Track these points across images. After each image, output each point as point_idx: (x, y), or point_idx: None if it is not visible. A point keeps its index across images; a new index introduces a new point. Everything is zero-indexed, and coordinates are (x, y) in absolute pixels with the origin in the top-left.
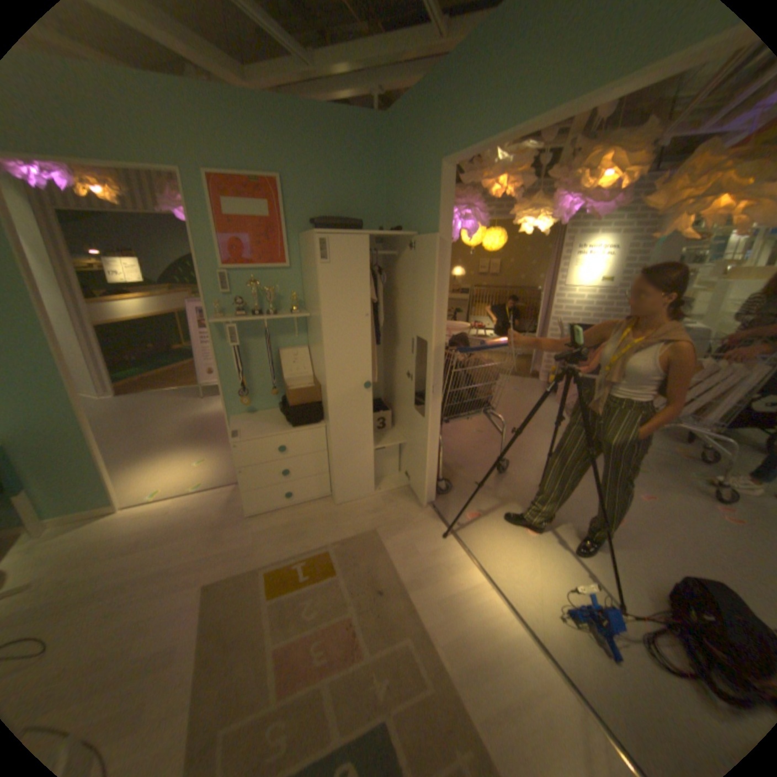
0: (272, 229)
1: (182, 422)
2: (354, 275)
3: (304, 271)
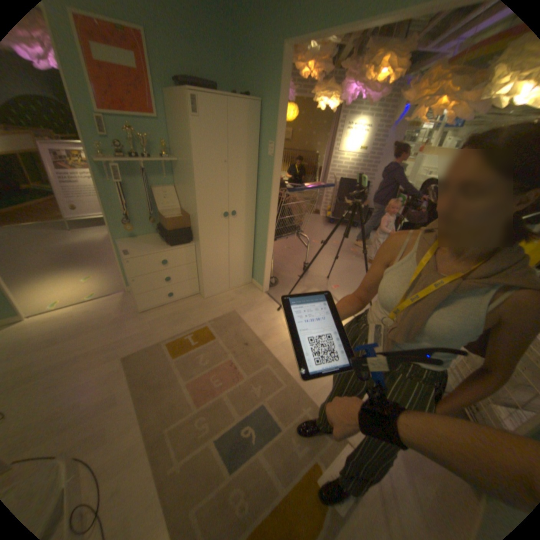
0: (140, 81)
1: (58, 249)
2: (216, 128)
3: (170, 122)
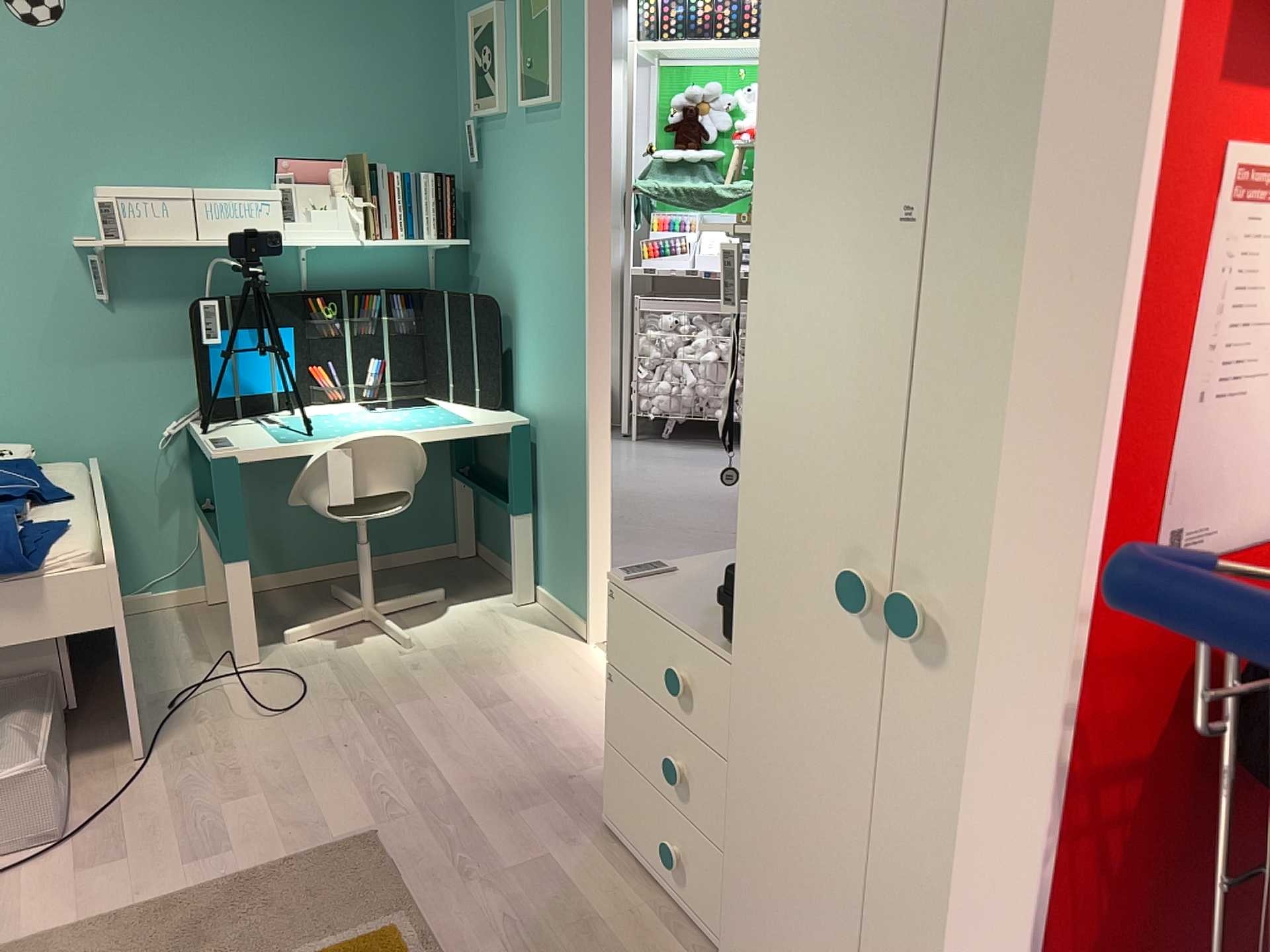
0: None
1: None
2: None
3: None
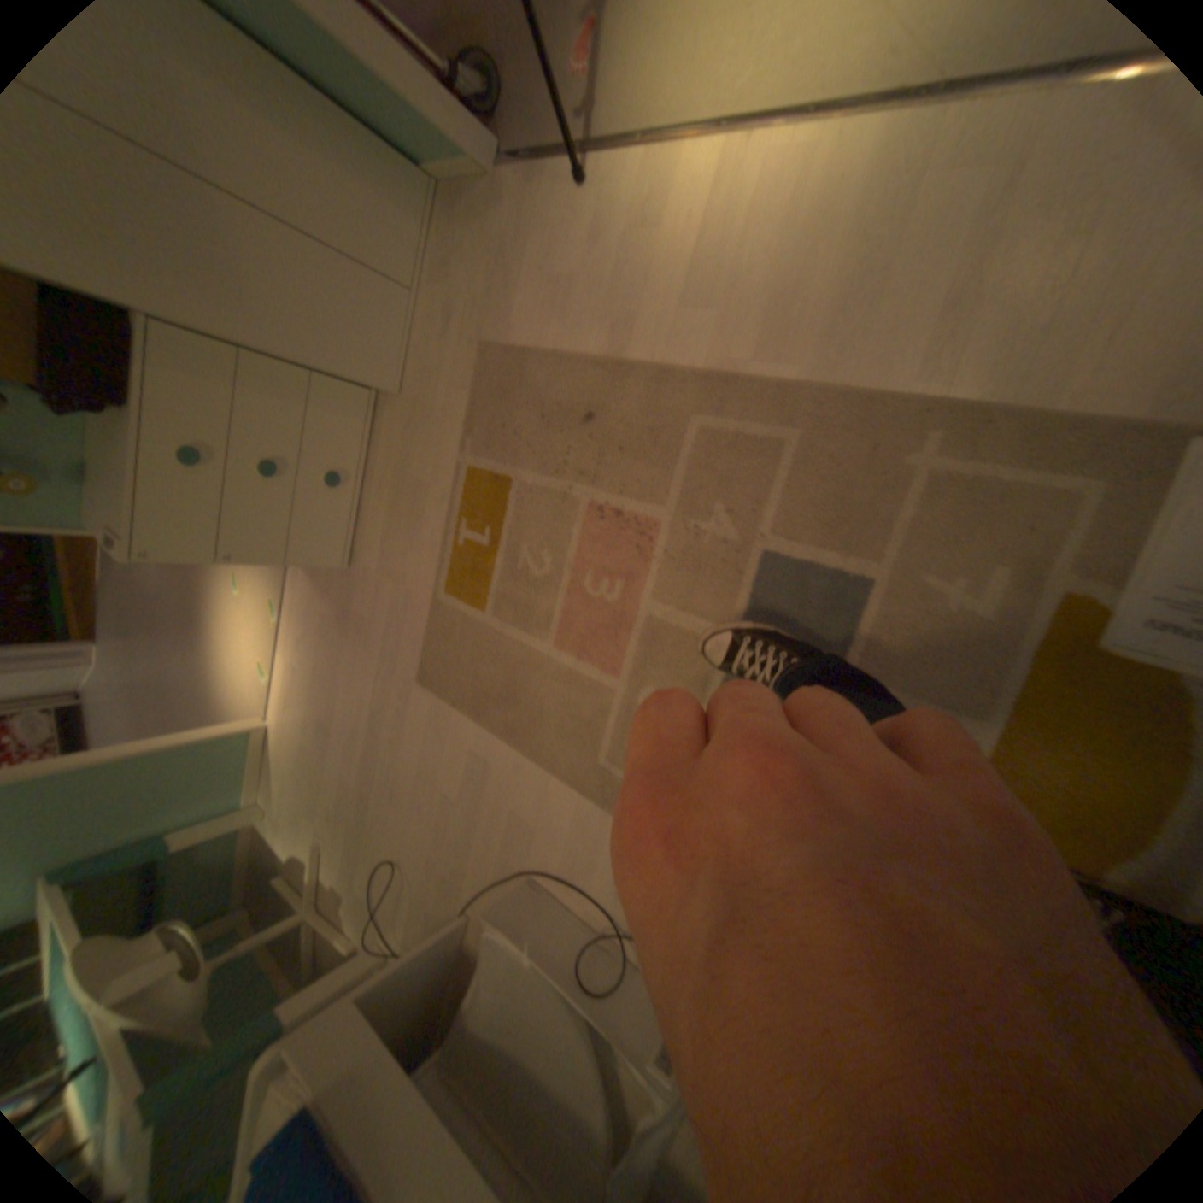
0: None
1: (157, 568)
2: None
3: None
